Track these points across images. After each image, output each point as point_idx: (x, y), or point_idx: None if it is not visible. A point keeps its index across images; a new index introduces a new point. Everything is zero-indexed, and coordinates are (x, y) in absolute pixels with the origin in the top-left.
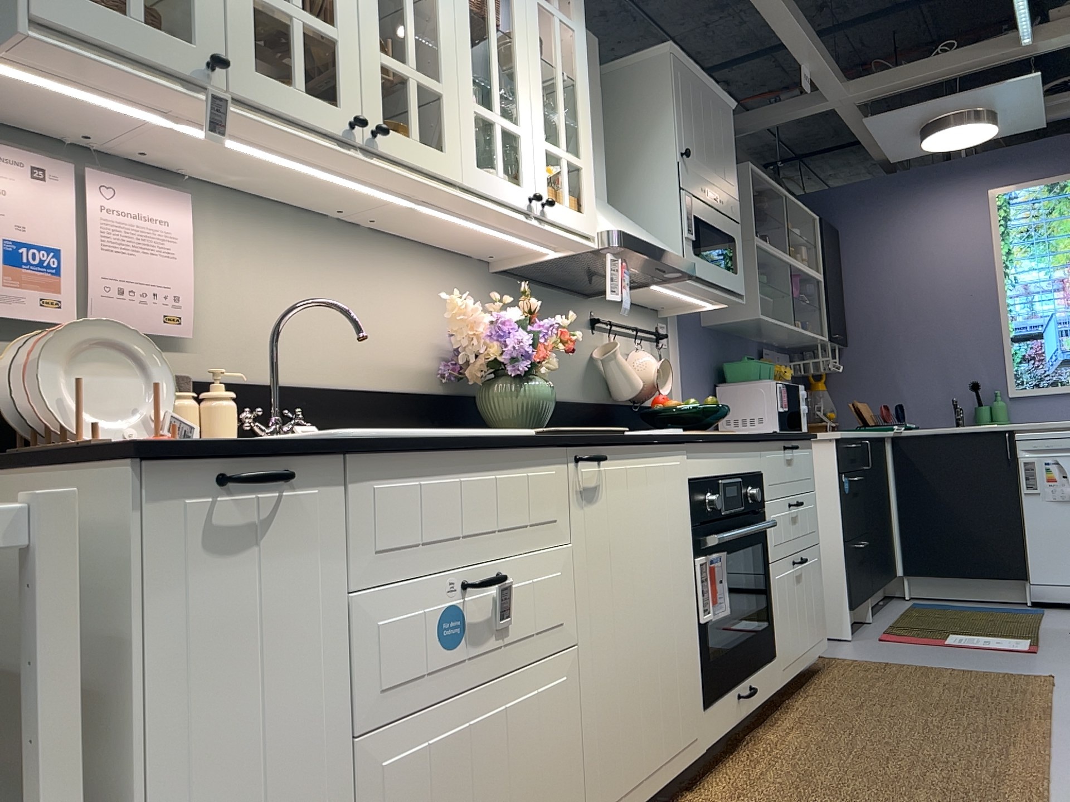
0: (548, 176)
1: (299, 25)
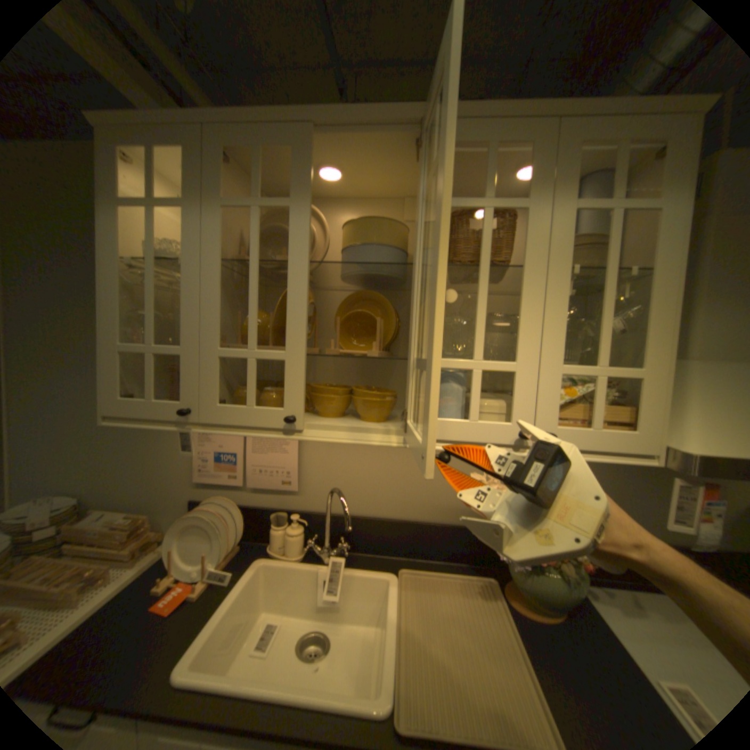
0: (573, 395)
1: (252, 360)
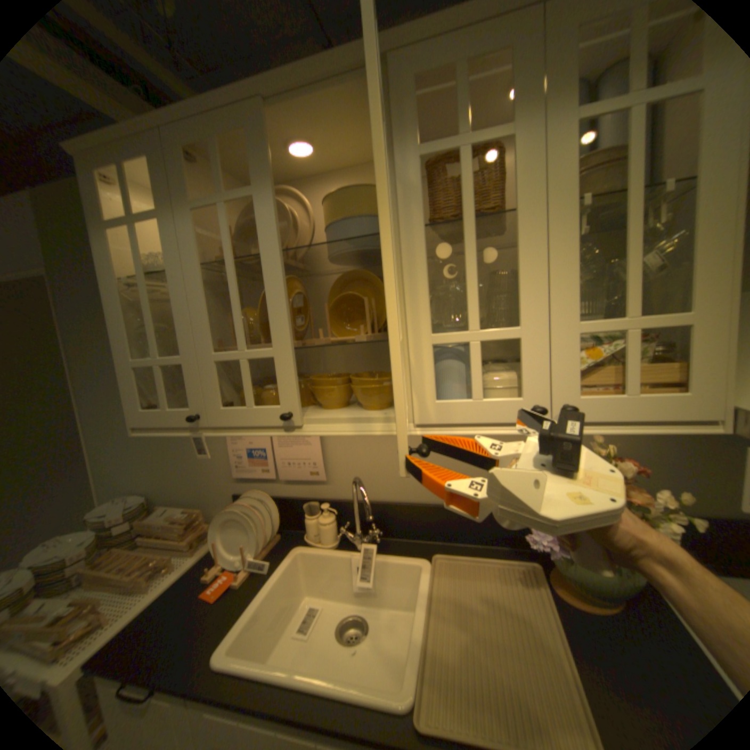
0: (598, 356)
1: (244, 361)
